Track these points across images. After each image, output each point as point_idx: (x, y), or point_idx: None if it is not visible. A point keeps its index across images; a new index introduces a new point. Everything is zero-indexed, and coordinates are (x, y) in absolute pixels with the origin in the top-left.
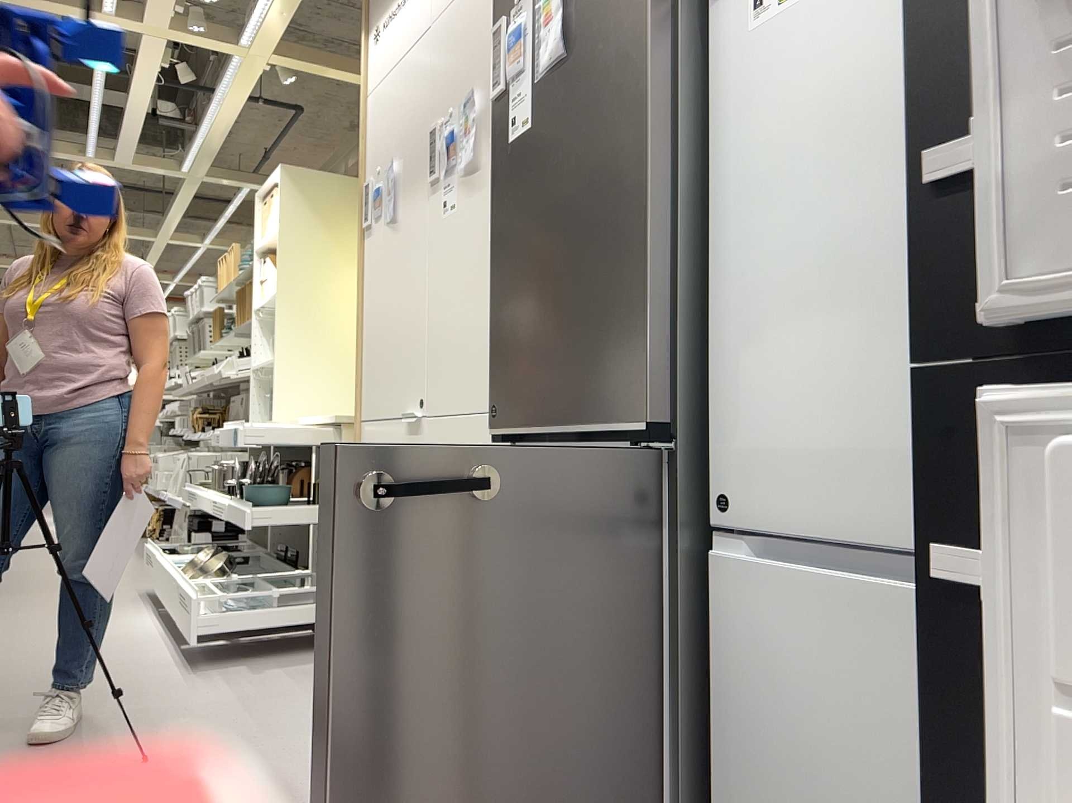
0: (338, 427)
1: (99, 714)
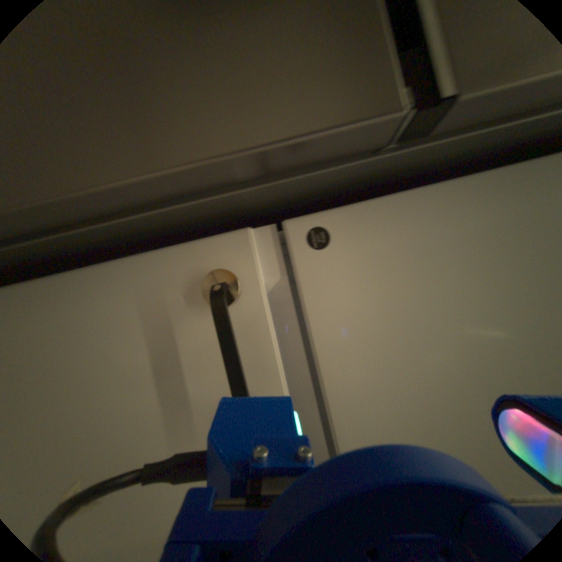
0: None
1: None
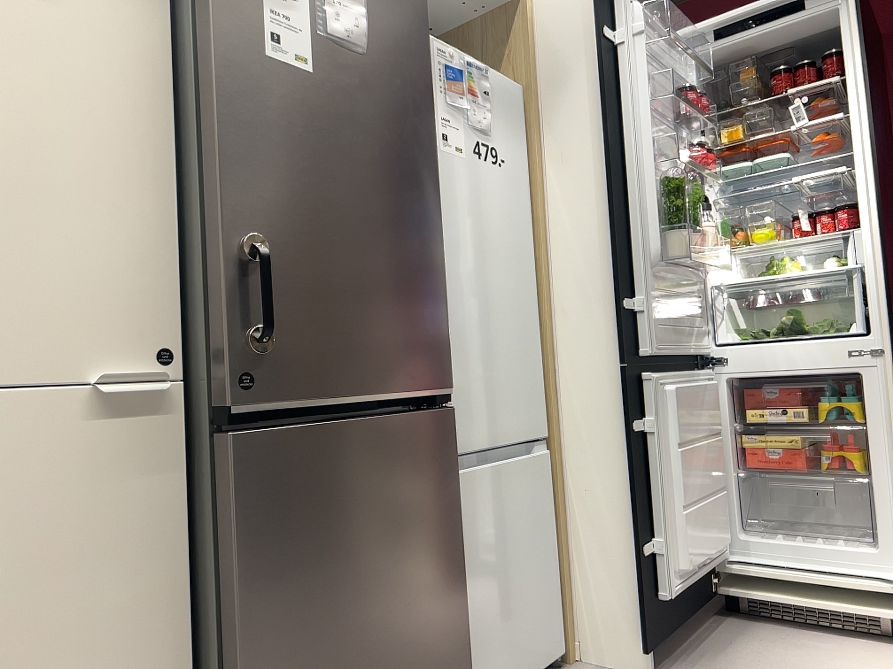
0: None
1: None
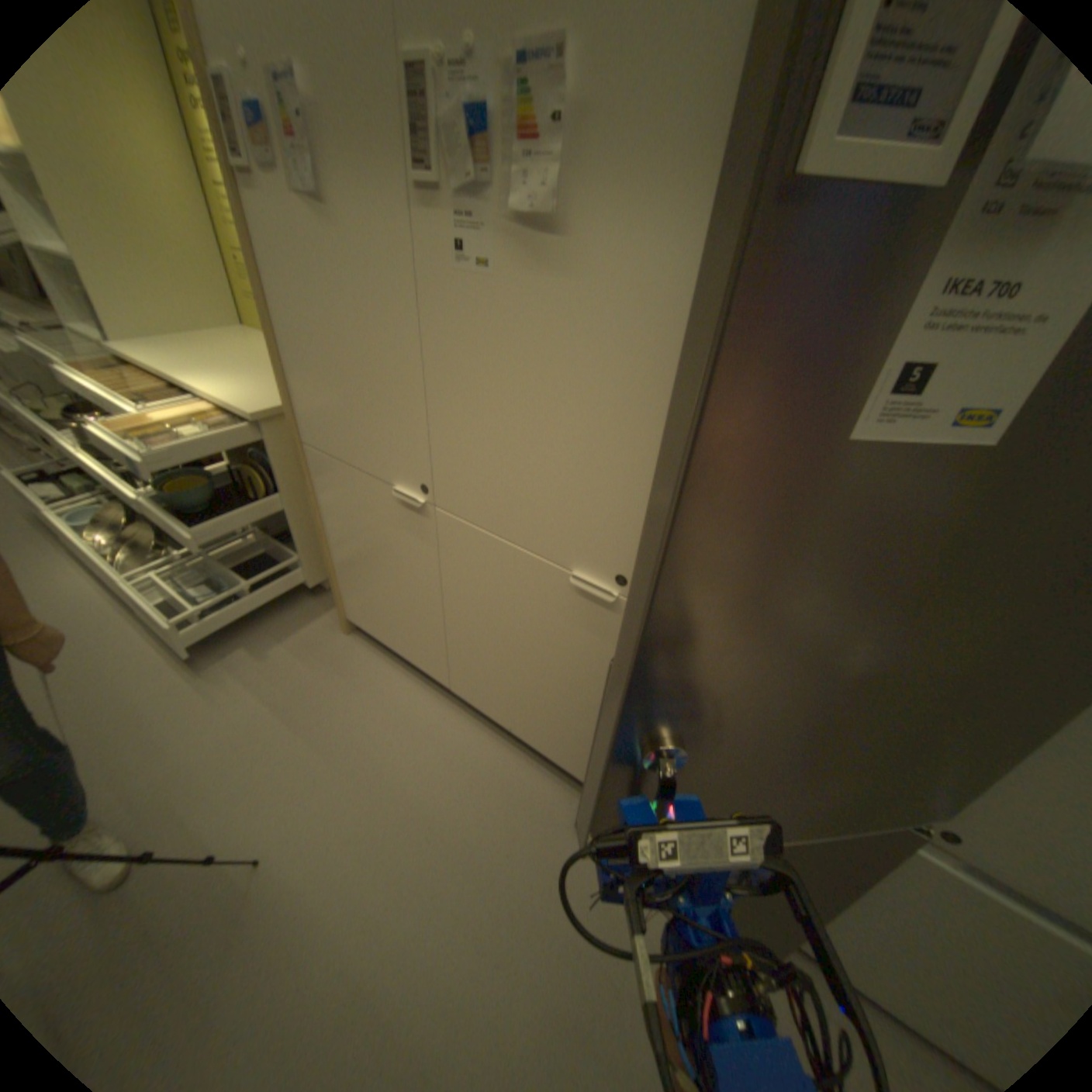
0: (249, 414)
1: (142, 783)
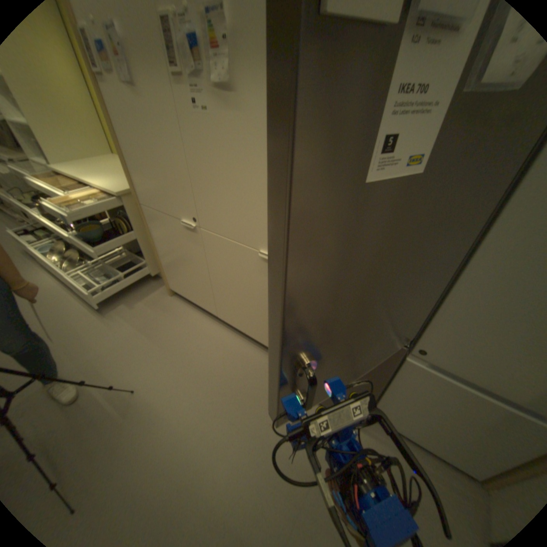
0: (116, 193)
1: (80, 362)
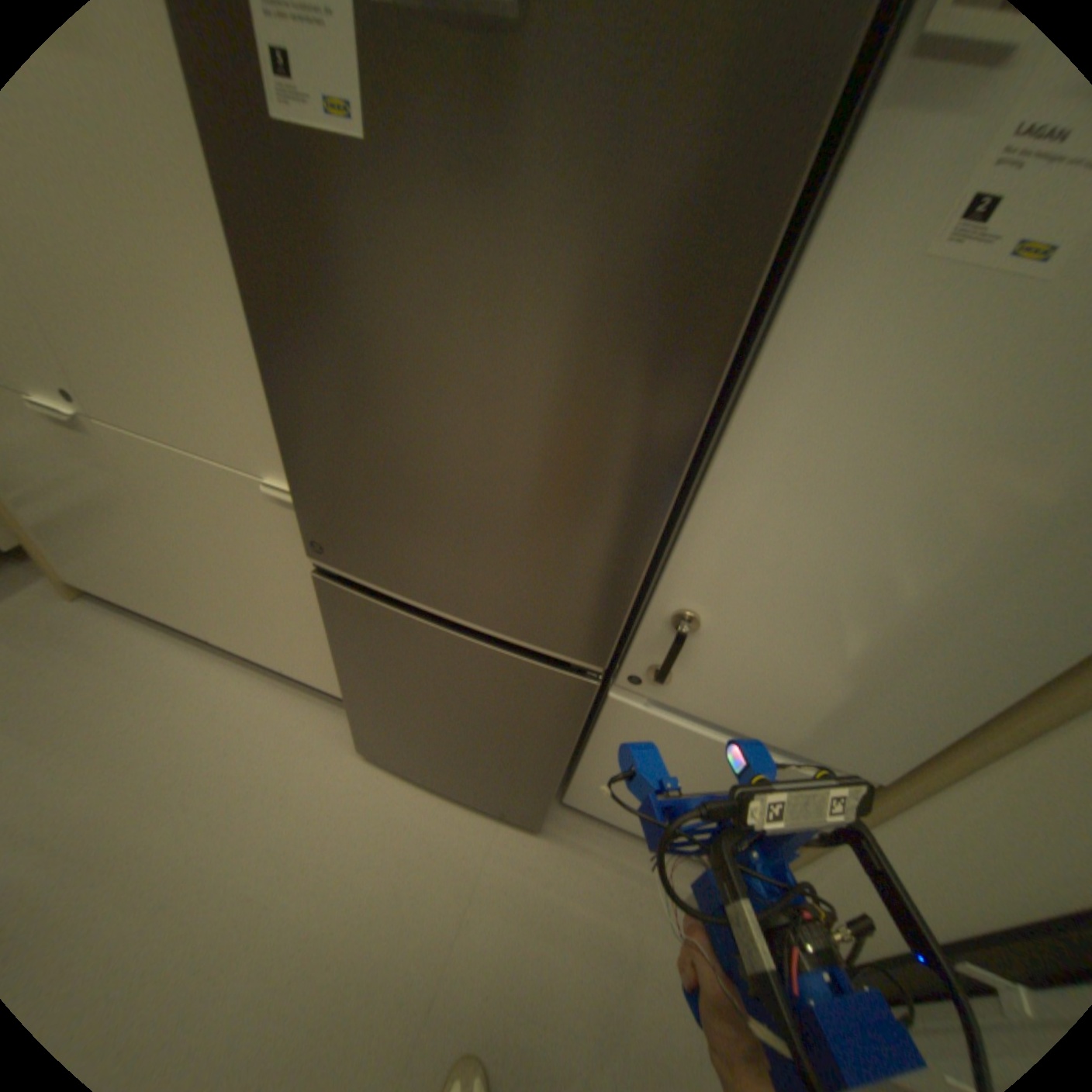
0: None
1: None
